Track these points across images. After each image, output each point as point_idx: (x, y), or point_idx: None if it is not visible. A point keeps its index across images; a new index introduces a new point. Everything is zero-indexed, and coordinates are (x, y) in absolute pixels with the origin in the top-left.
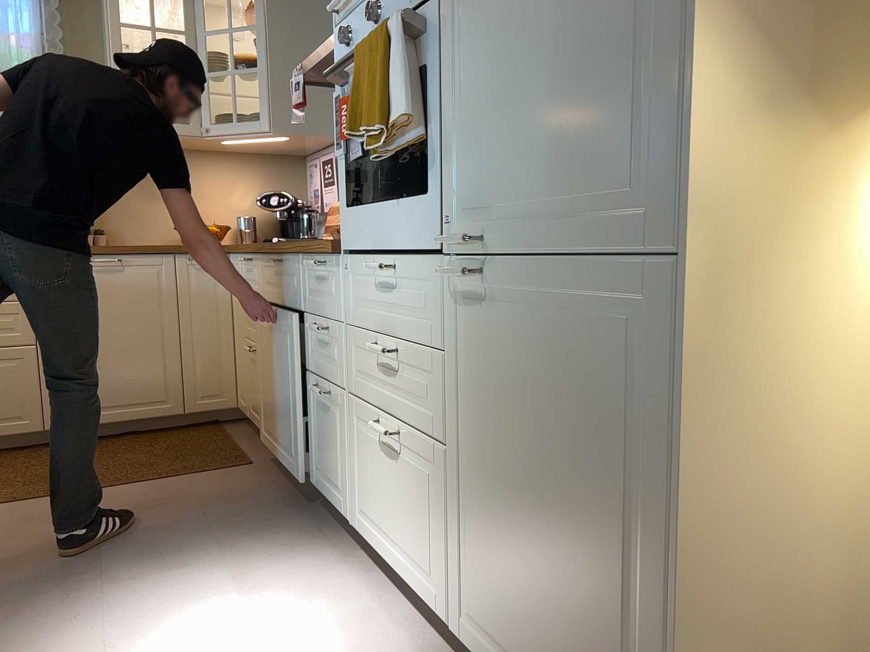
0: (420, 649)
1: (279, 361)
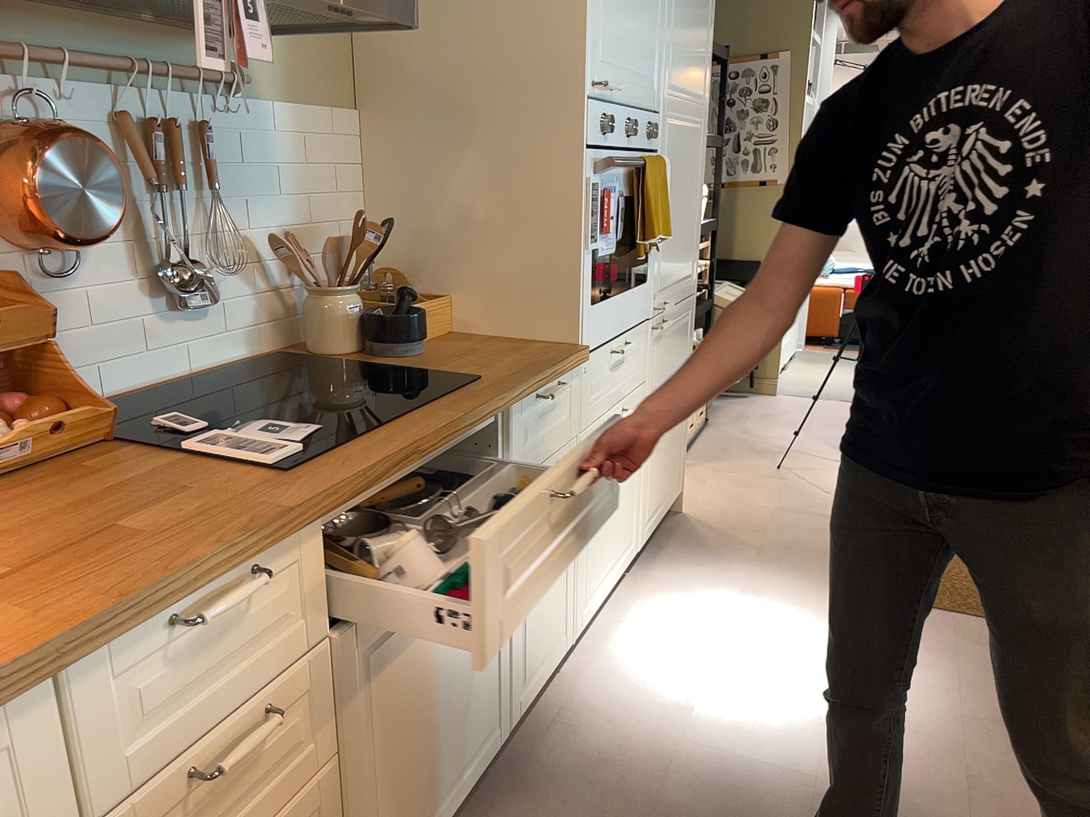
0: (629, 597)
1: (421, 678)
